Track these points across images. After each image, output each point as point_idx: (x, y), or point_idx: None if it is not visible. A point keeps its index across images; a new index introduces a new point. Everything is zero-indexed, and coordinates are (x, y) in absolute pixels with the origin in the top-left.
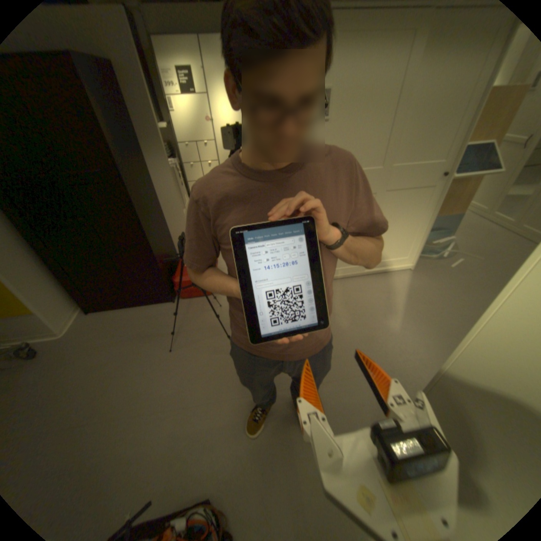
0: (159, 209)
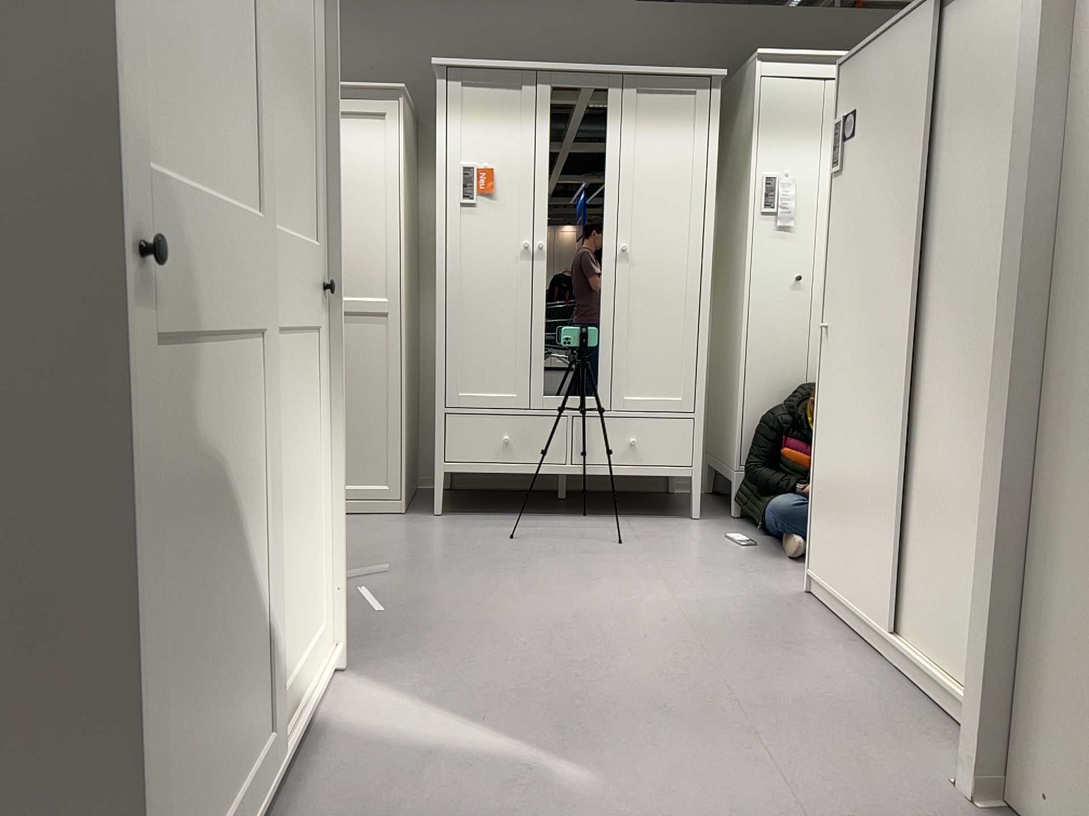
0: None
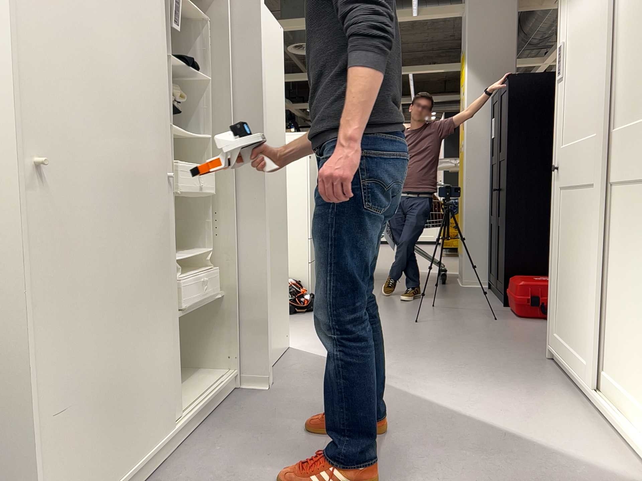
0: None
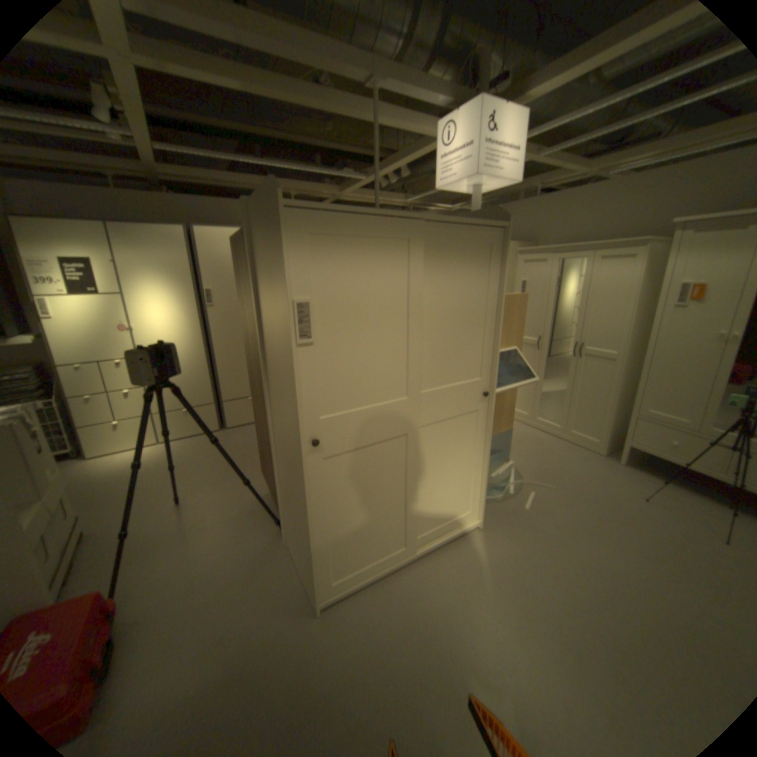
0: None
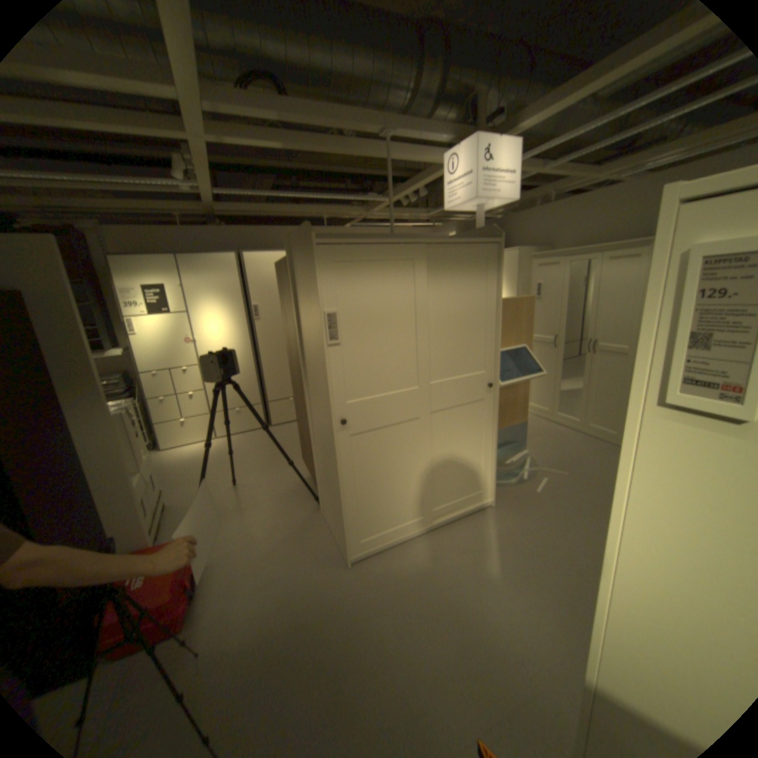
0: (82, 487)
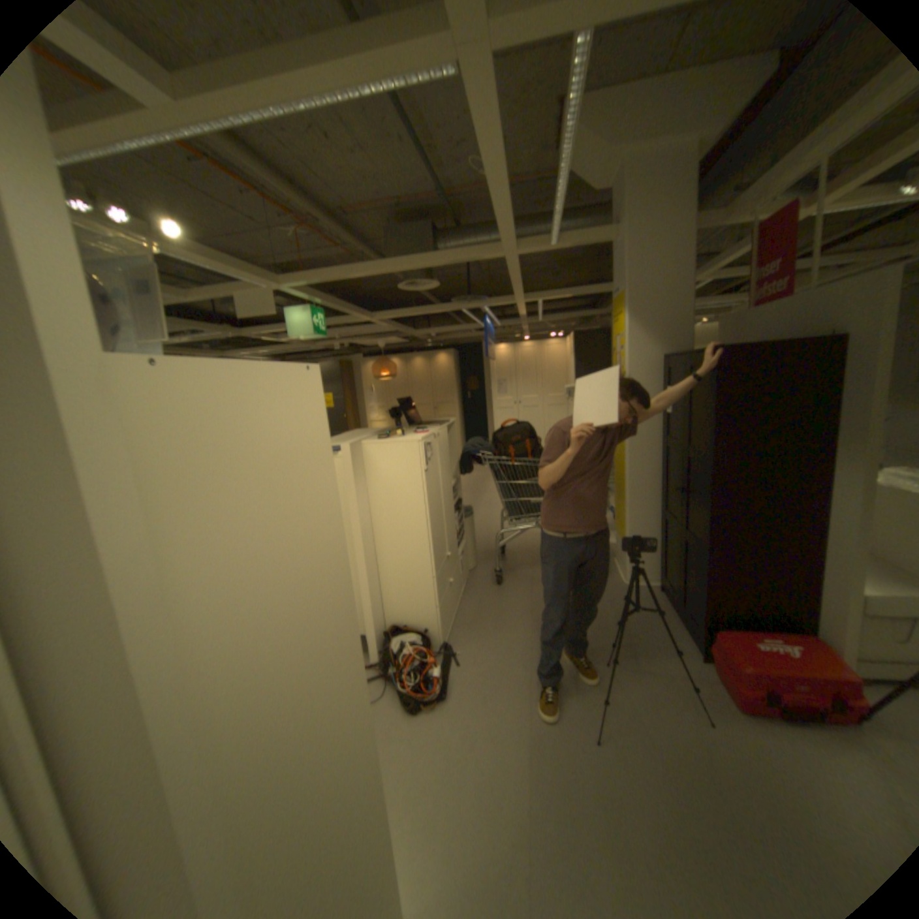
0: (811, 542)
